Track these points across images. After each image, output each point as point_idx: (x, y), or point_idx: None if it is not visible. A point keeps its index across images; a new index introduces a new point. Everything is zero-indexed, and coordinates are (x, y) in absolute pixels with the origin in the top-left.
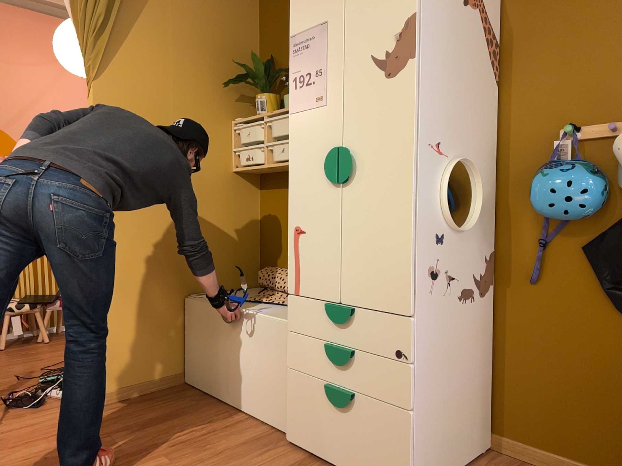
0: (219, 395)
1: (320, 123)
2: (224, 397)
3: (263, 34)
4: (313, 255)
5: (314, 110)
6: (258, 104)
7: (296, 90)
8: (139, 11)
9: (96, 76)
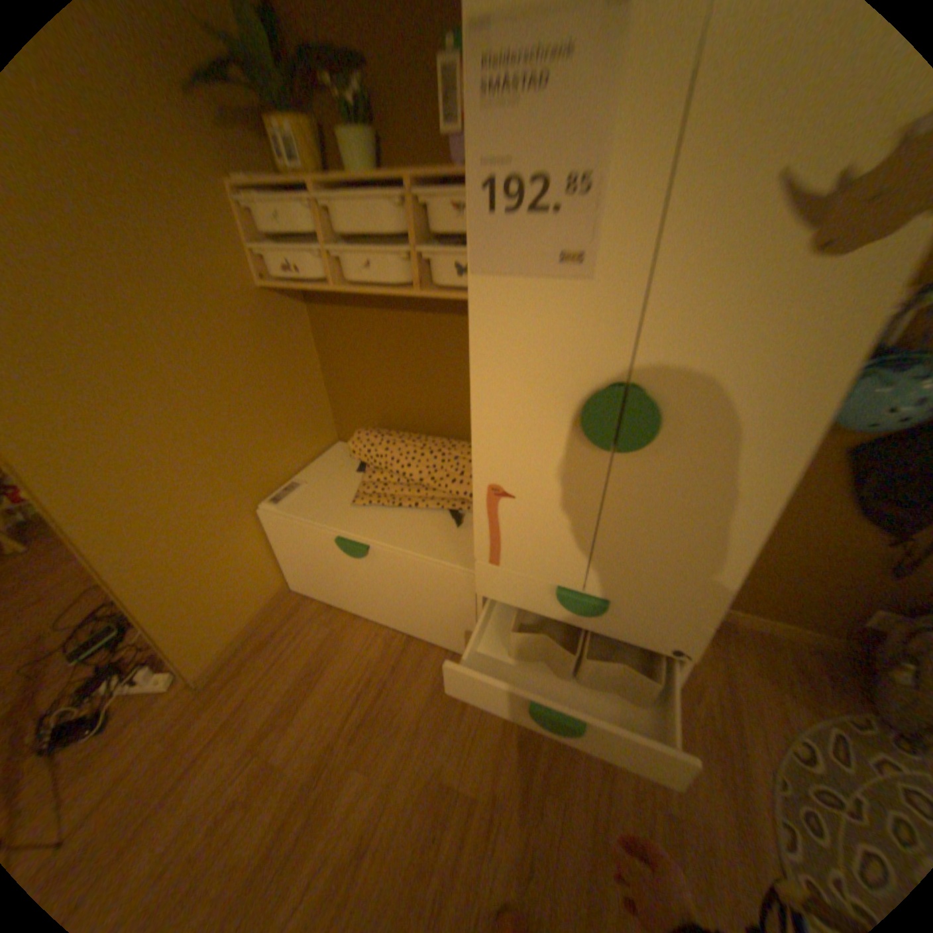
0: (355, 610)
1: (568, 317)
2: (362, 613)
3: None
4: (532, 530)
5: (552, 283)
6: (276, 140)
7: (492, 213)
8: None
9: None
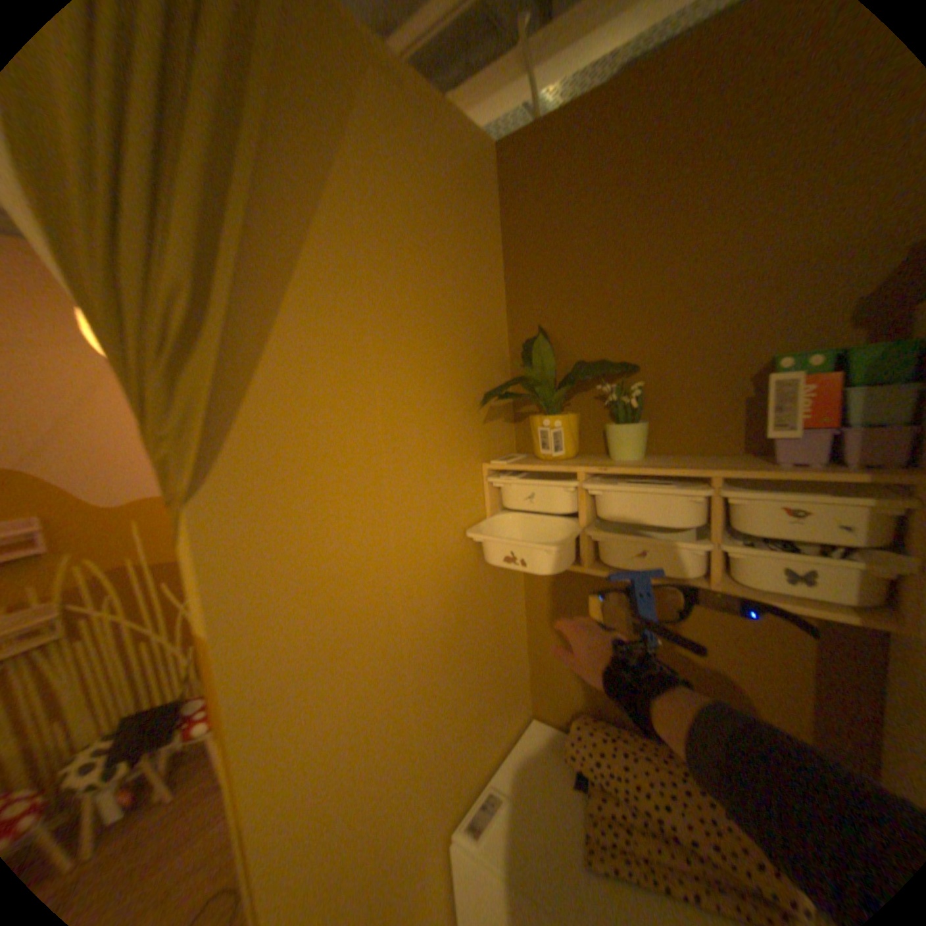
0: None
1: None
2: None
3: (514, 280)
4: None
5: None
6: (546, 436)
7: None
8: (287, 261)
9: (191, 489)
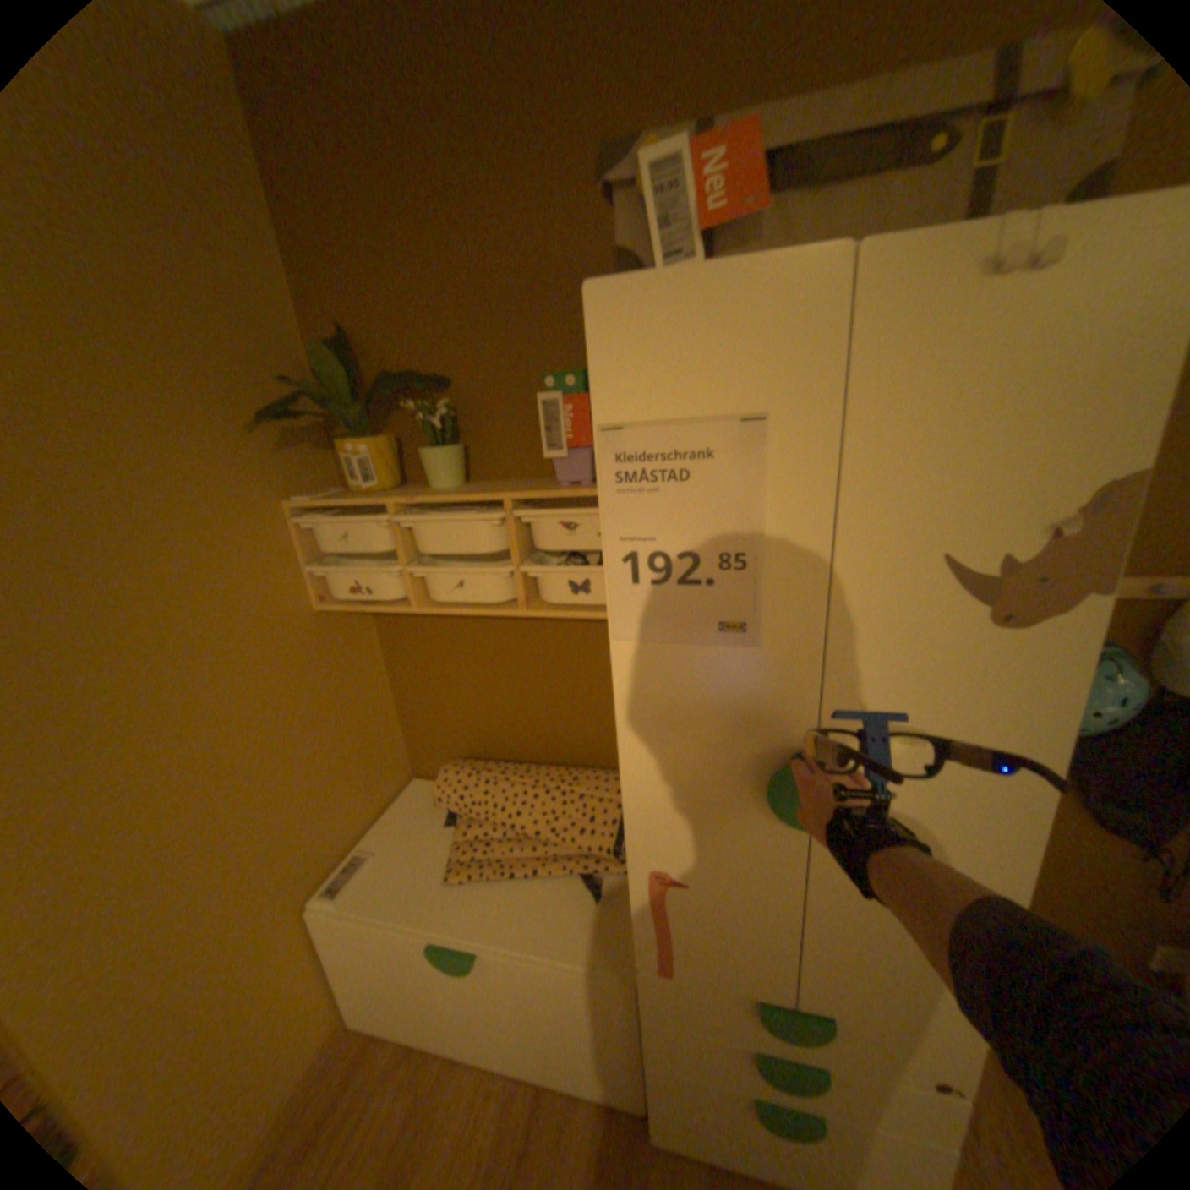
0: (451, 1052)
1: (735, 684)
2: (463, 1056)
3: (294, 257)
4: (715, 928)
5: (712, 651)
6: (352, 465)
7: (636, 585)
8: None
9: None
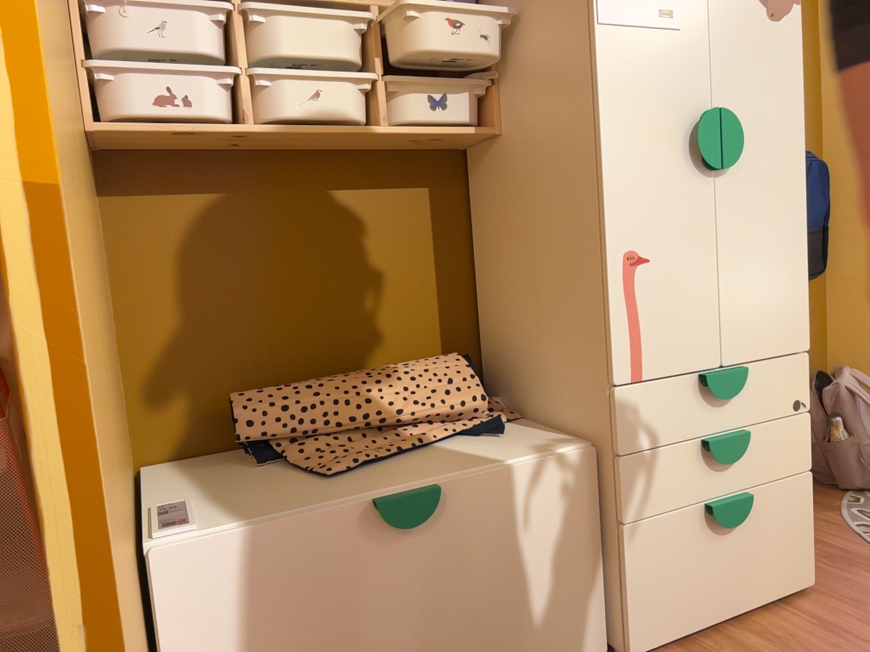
0: None
1: (669, 60)
2: None
3: None
4: (670, 300)
5: (656, 34)
6: None
7: None
8: None
9: None
